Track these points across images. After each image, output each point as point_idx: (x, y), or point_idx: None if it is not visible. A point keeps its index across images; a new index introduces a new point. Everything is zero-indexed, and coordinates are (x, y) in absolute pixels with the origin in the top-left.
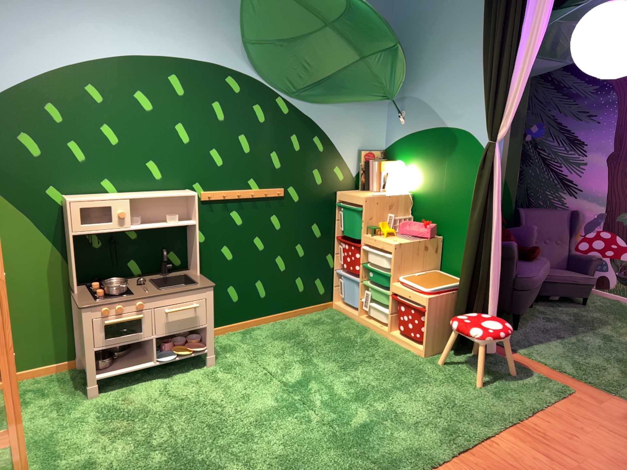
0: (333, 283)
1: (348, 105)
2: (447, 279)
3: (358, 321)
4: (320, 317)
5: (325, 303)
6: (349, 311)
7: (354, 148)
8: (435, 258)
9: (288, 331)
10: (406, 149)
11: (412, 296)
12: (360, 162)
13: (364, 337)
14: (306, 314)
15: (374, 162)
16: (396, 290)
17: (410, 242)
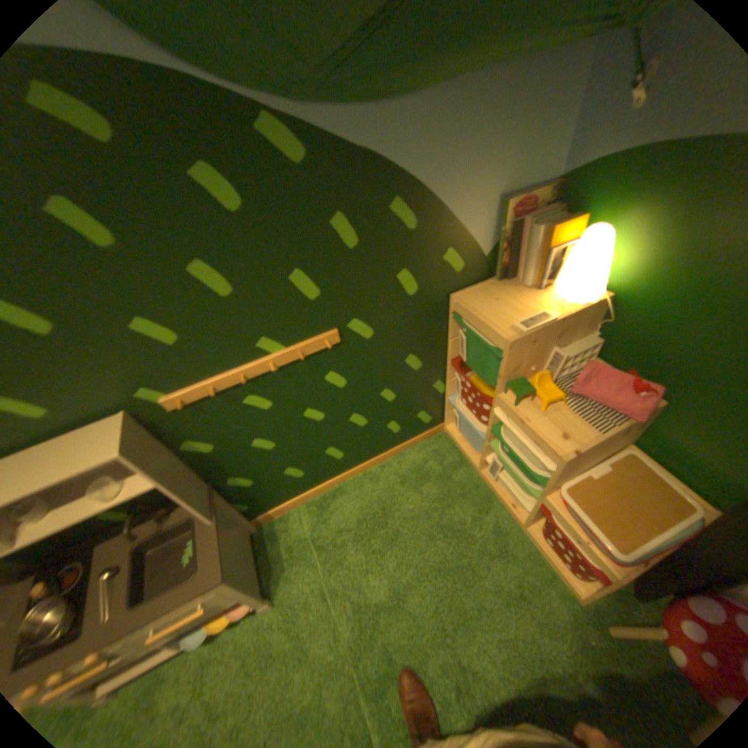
0: (444, 408)
1: (487, 77)
2: (660, 498)
3: (478, 472)
4: (425, 455)
5: (433, 429)
6: (466, 452)
7: (493, 196)
8: (637, 435)
9: (380, 499)
10: (625, 188)
11: (584, 546)
12: (502, 224)
13: (485, 522)
14: (407, 450)
15: (535, 223)
16: (550, 508)
17: (598, 443)
